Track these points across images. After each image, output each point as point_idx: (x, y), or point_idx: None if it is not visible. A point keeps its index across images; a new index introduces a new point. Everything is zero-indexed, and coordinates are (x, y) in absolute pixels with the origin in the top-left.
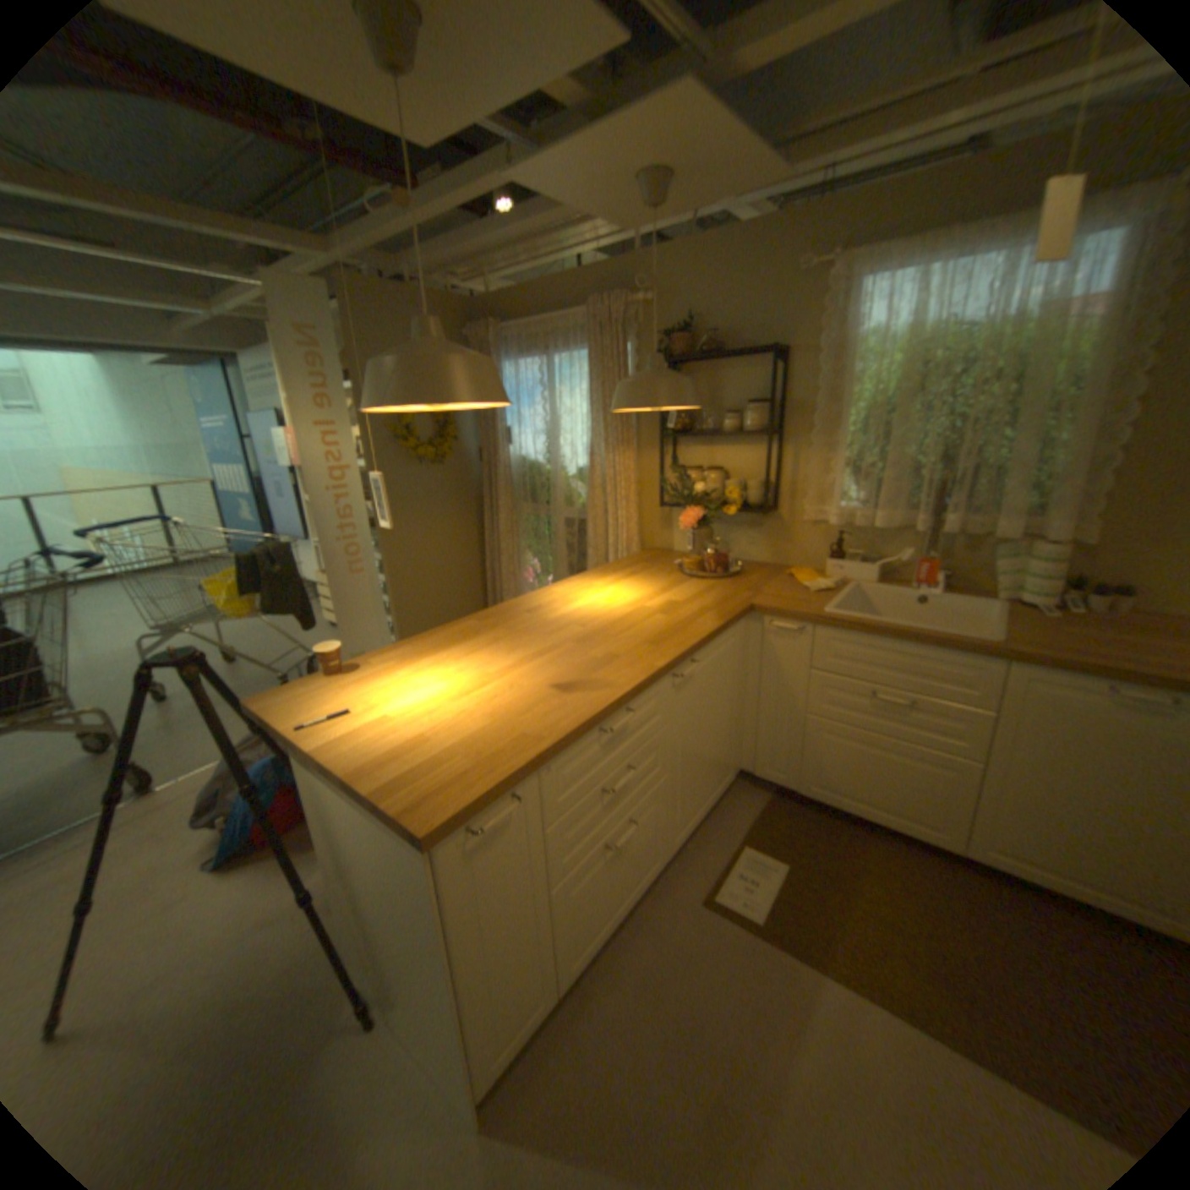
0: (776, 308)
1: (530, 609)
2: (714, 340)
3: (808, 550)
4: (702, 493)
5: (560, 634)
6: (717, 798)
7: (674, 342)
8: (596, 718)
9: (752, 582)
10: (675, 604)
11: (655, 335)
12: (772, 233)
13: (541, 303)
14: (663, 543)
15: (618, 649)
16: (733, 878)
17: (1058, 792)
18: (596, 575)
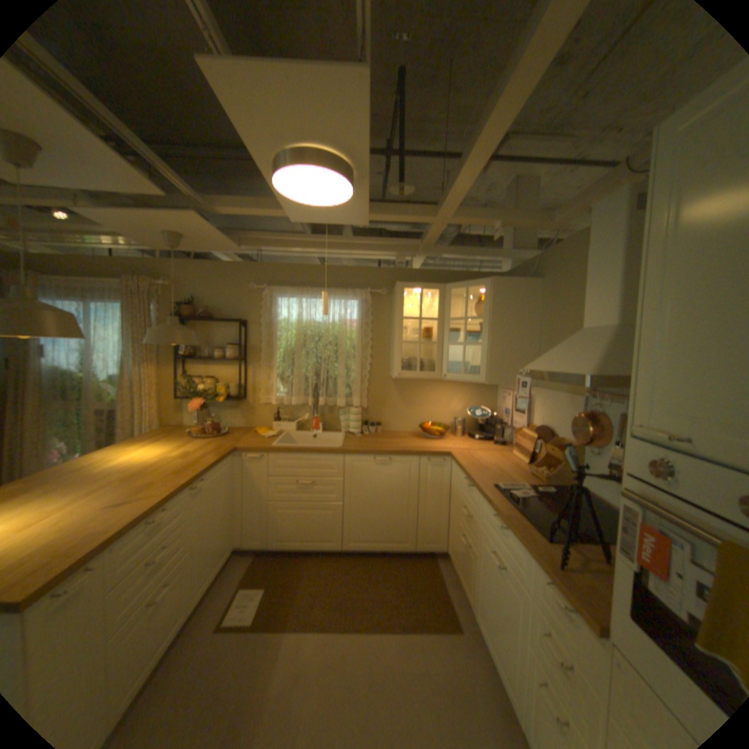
0: (239, 303)
1: (73, 470)
2: (207, 313)
3: (262, 419)
4: (202, 391)
5: (104, 480)
6: (218, 568)
7: (183, 310)
8: (142, 516)
9: (234, 438)
10: (187, 453)
11: (170, 304)
12: (235, 271)
13: (80, 270)
14: (175, 422)
15: (152, 481)
16: (230, 610)
17: (365, 506)
18: (126, 444)
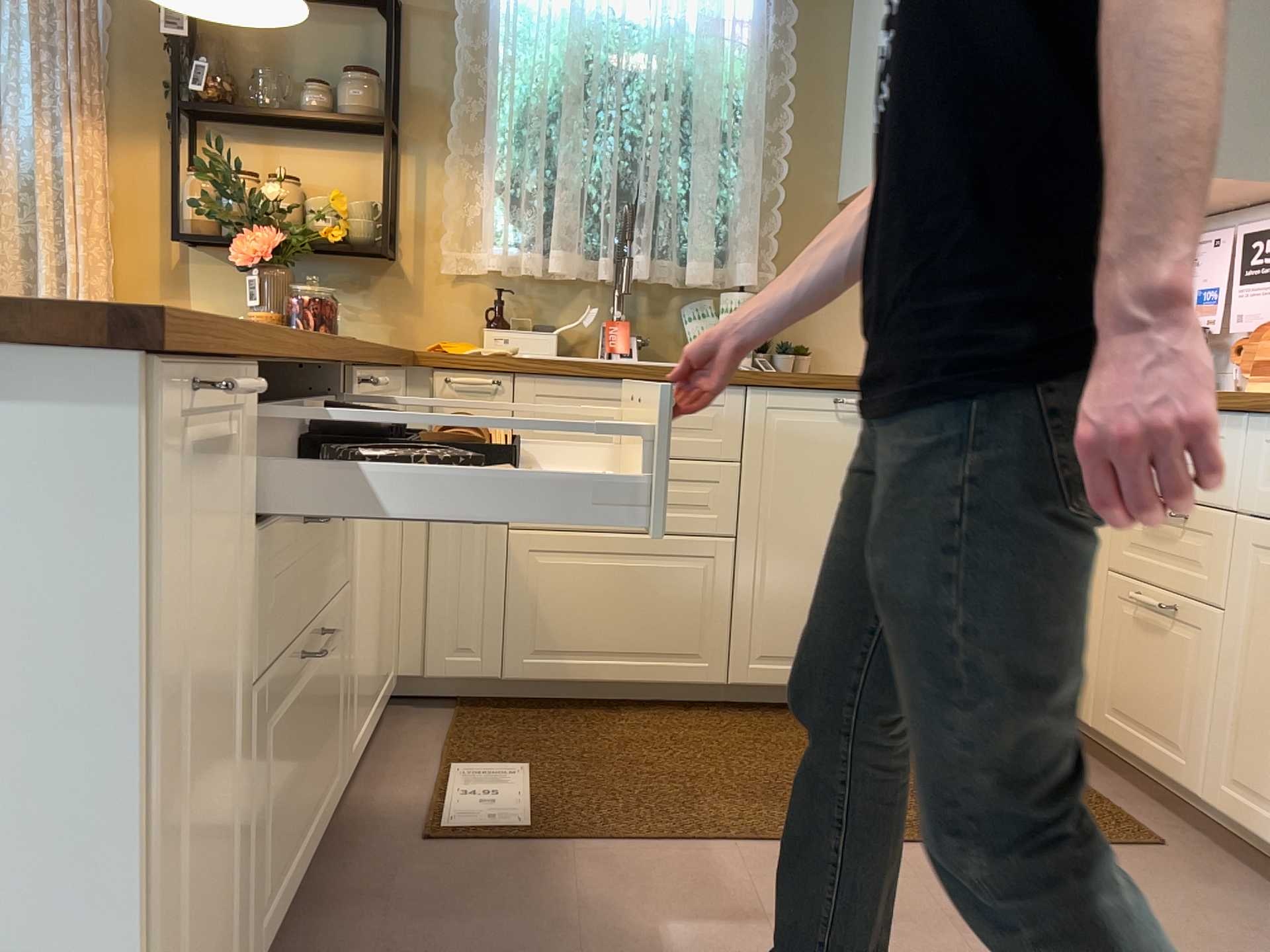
0: None
1: None
2: None
3: (449, 324)
4: (276, 208)
5: None
6: (381, 703)
7: None
8: (300, 347)
9: None
10: None
11: None
12: None
13: None
14: None
15: None
16: (449, 799)
17: (806, 548)
18: None
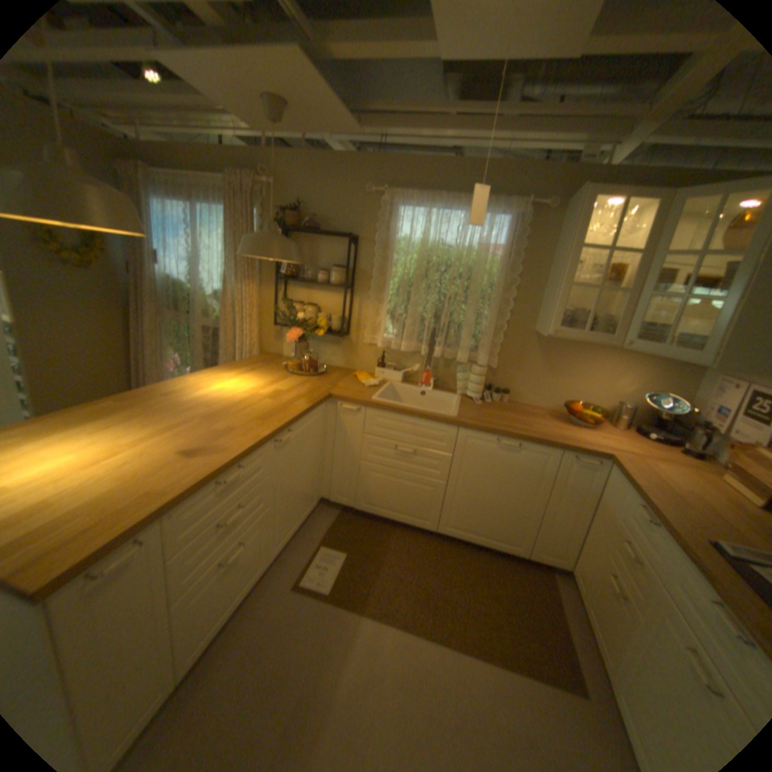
0: (351, 212)
1: (165, 394)
2: (313, 223)
3: (365, 362)
4: (302, 320)
5: (189, 414)
6: (303, 519)
7: (287, 218)
8: (212, 476)
9: (331, 380)
10: (279, 393)
11: (274, 210)
12: (350, 165)
13: (186, 163)
14: (275, 350)
15: (234, 425)
16: (311, 569)
17: (475, 493)
18: (223, 370)
